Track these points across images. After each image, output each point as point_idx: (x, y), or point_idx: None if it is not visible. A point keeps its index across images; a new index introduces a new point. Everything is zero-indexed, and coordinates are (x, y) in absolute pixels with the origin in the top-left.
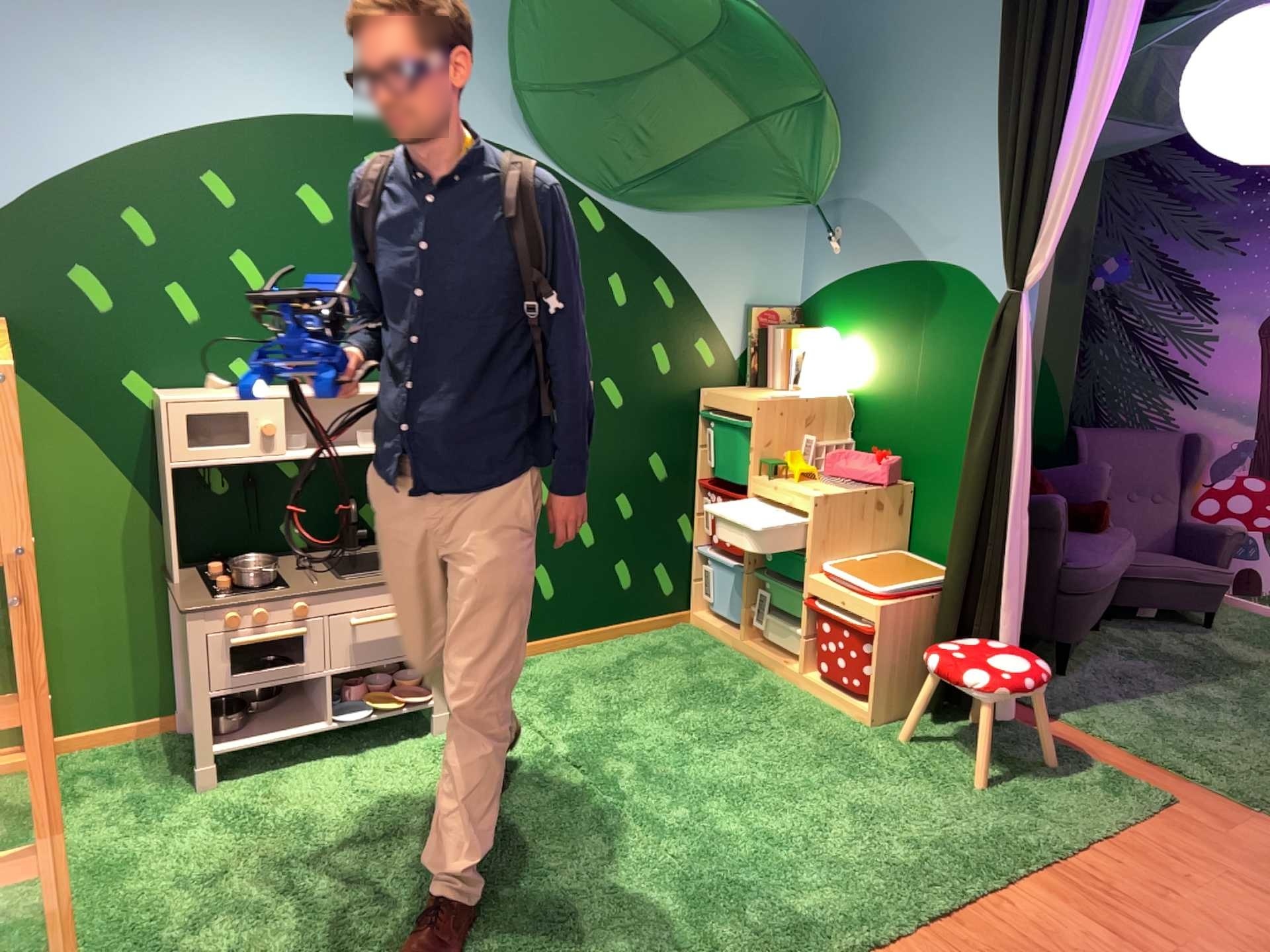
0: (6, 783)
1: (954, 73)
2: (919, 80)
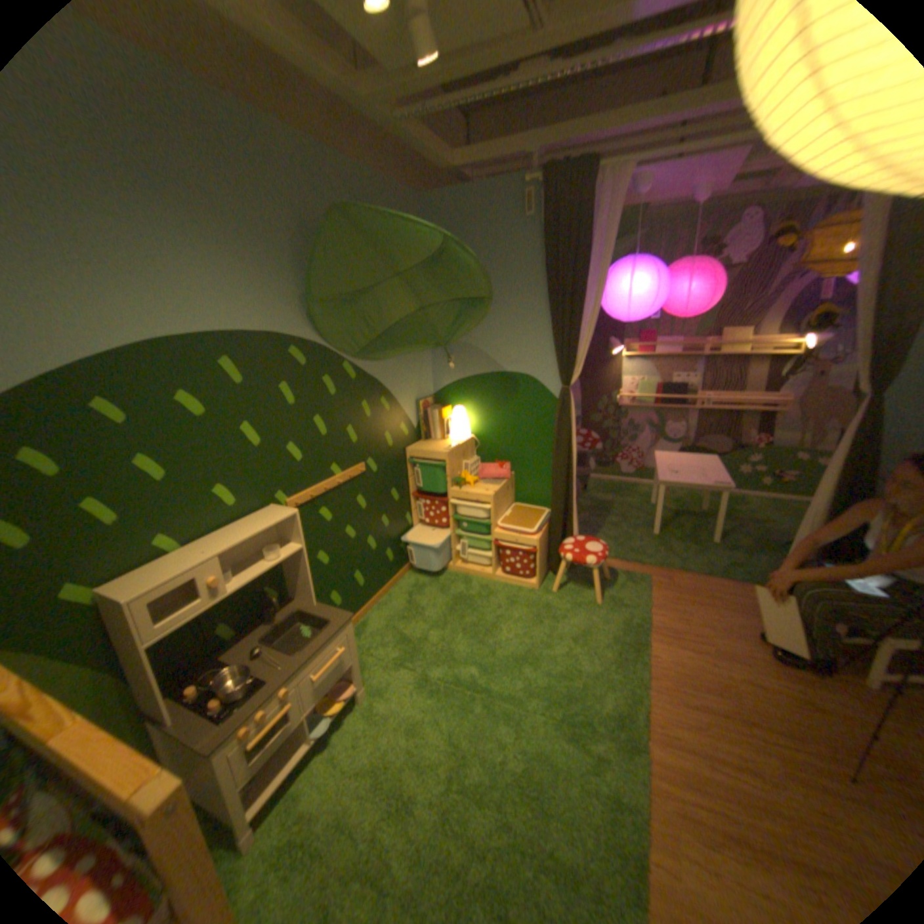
0: None
1: (514, 278)
2: (493, 280)
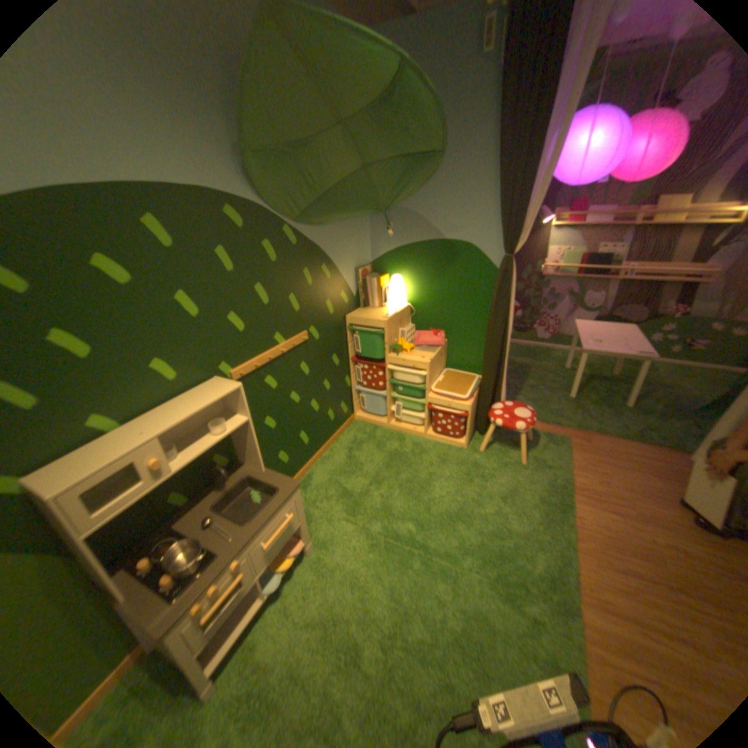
0: None
1: (463, 133)
2: None
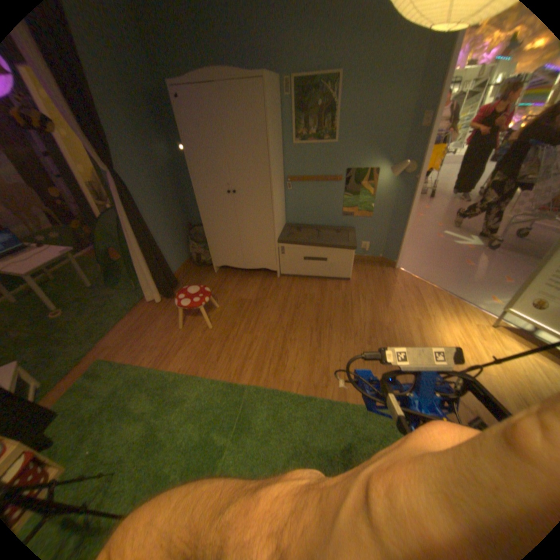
0: None
1: None
2: None
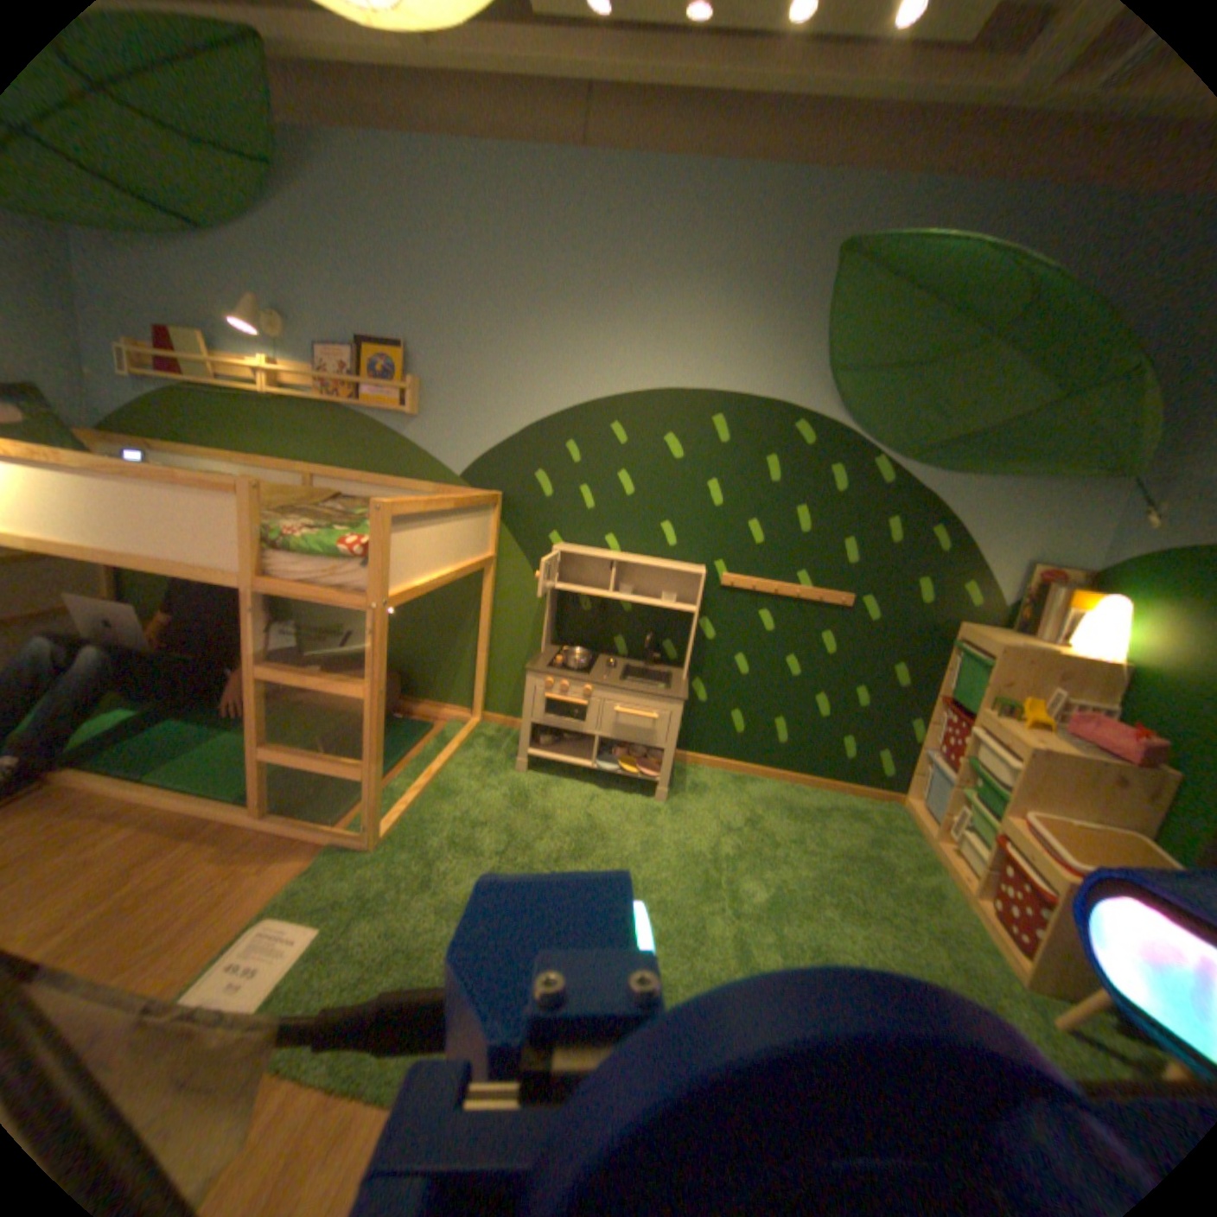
0: (444, 724)
1: None
2: None
